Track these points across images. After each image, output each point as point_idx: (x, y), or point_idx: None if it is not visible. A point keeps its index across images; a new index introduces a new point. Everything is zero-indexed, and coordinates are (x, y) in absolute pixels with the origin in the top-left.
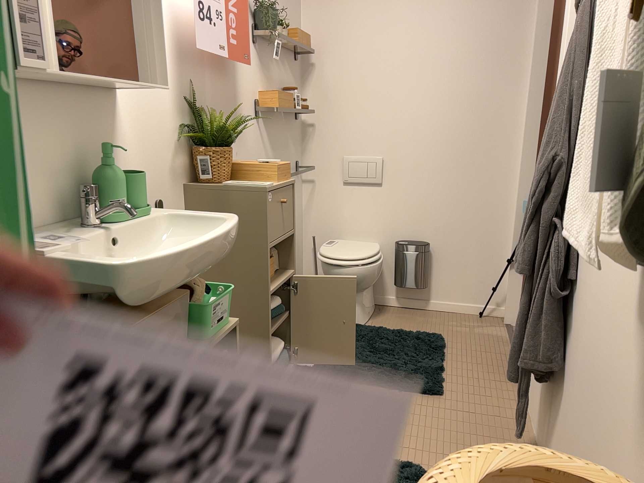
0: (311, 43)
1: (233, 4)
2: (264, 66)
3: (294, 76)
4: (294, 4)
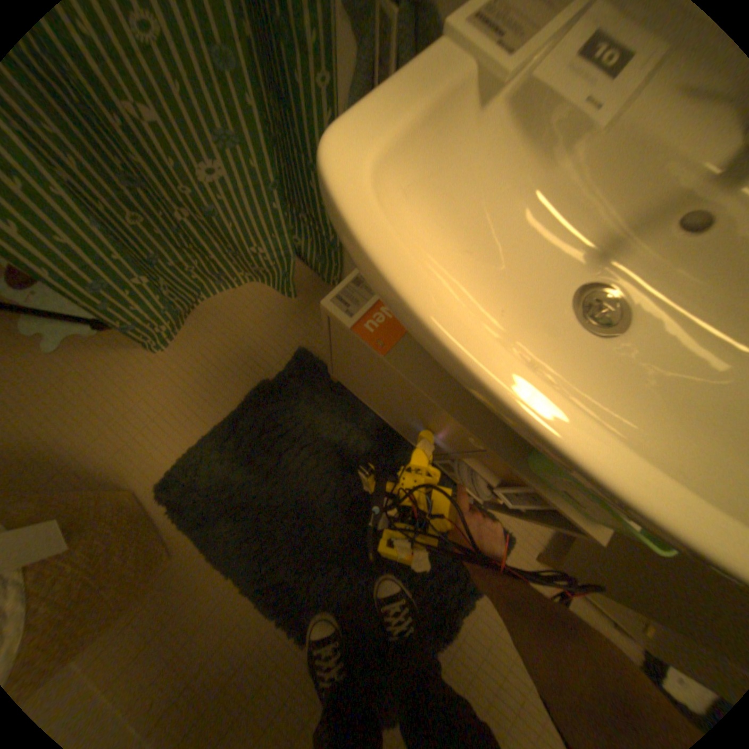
0: None
1: None
2: None
3: None
4: None
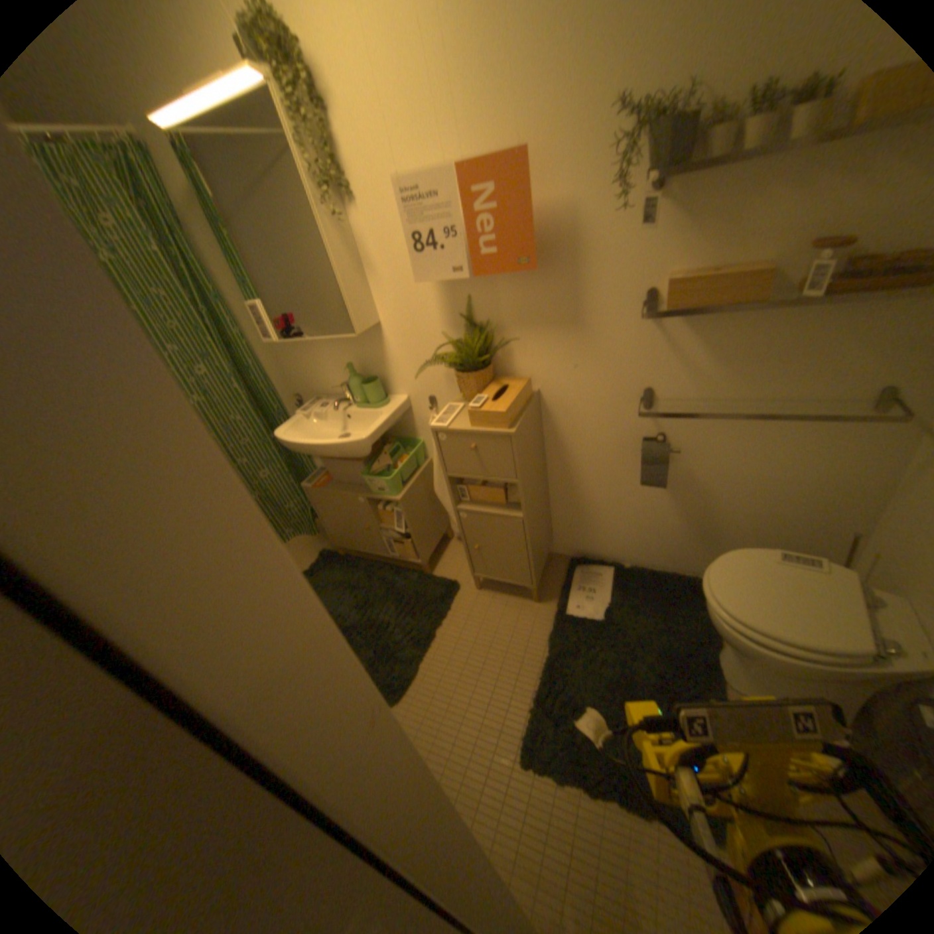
0: None
1: (481, 195)
2: (708, 213)
3: None
4: None
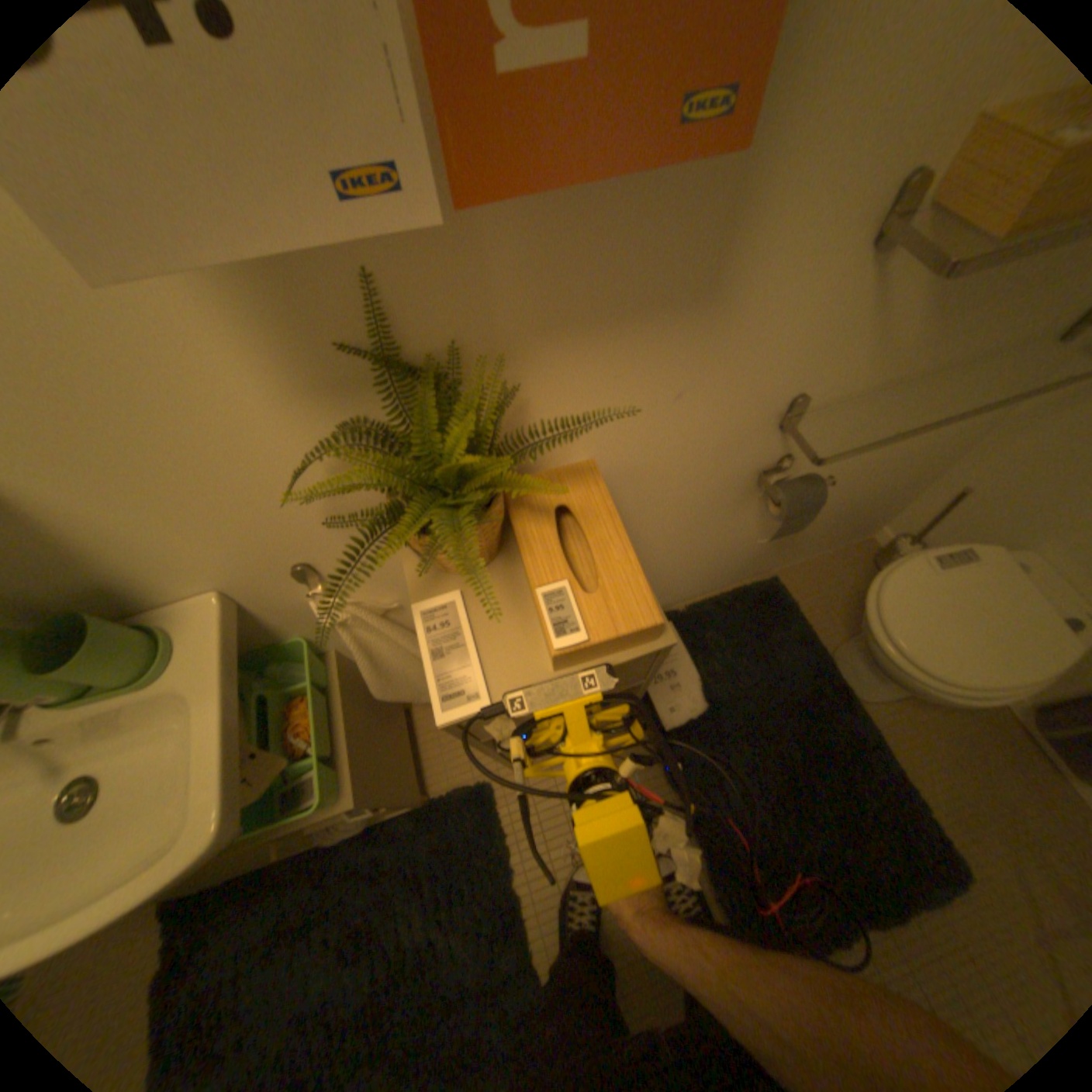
0: None
1: None
2: None
3: None
4: None
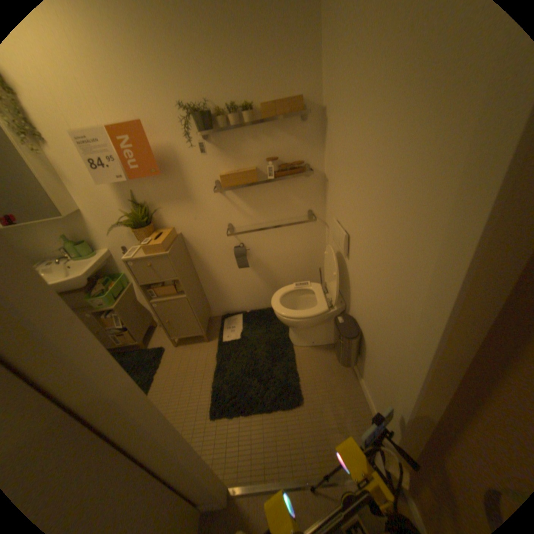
0: (302, 100)
1: (123, 141)
2: (228, 149)
3: (302, 136)
4: (297, 53)
